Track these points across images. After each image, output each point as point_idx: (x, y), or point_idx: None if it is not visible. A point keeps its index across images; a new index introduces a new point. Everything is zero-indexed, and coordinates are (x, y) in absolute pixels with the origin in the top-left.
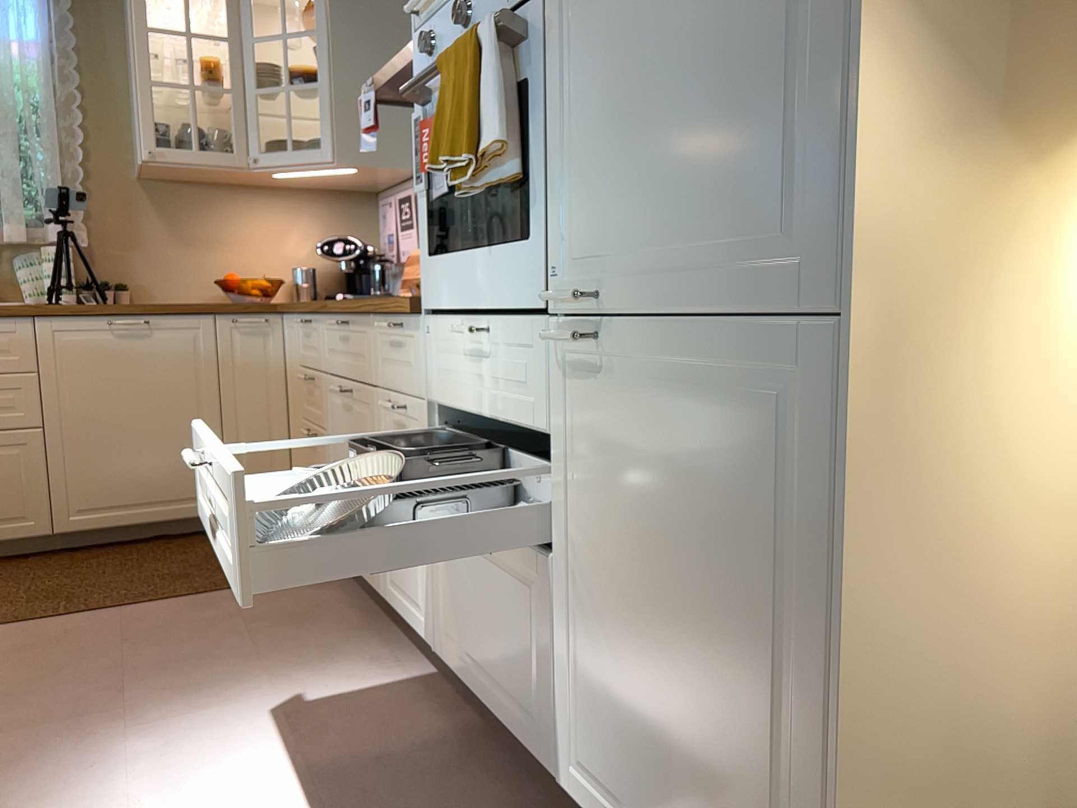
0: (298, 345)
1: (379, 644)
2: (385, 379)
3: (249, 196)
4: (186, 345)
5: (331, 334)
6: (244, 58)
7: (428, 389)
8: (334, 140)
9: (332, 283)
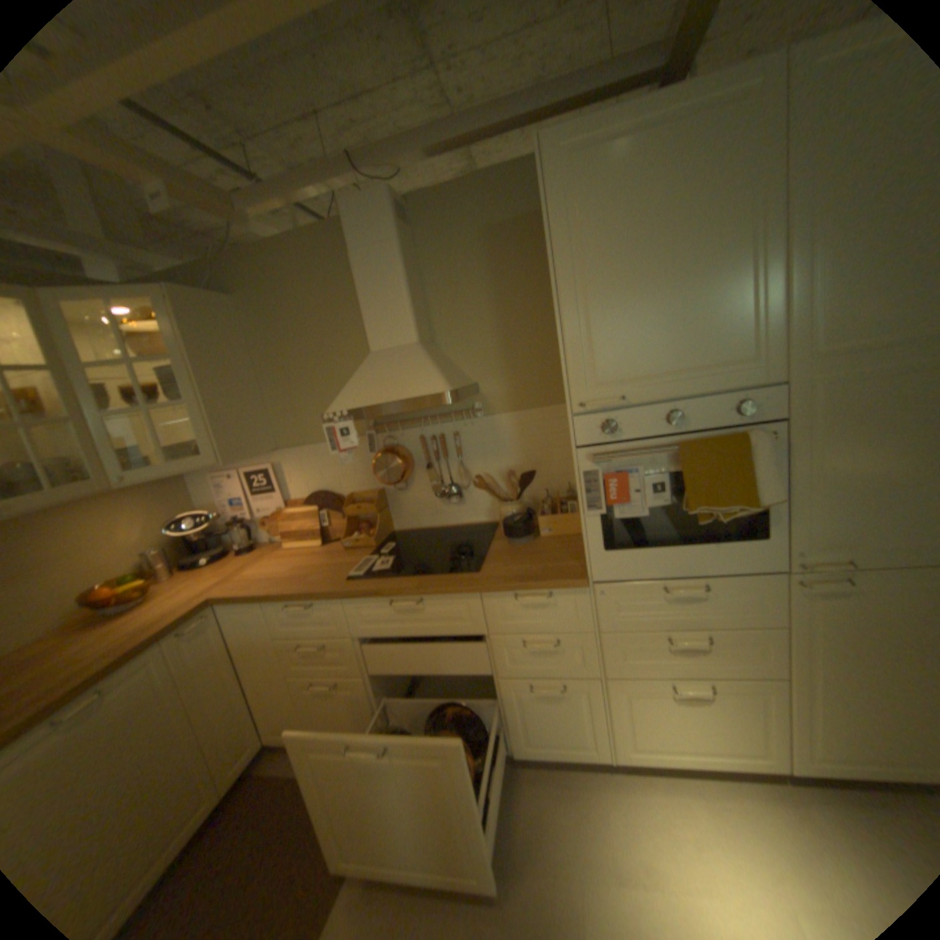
0: (271, 627)
1: (530, 787)
2: (514, 629)
3: (65, 510)
4: (142, 690)
5: (370, 612)
6: (72, 387)
7: (600, 626)
8: (214, 448)
9: (167, 554)
